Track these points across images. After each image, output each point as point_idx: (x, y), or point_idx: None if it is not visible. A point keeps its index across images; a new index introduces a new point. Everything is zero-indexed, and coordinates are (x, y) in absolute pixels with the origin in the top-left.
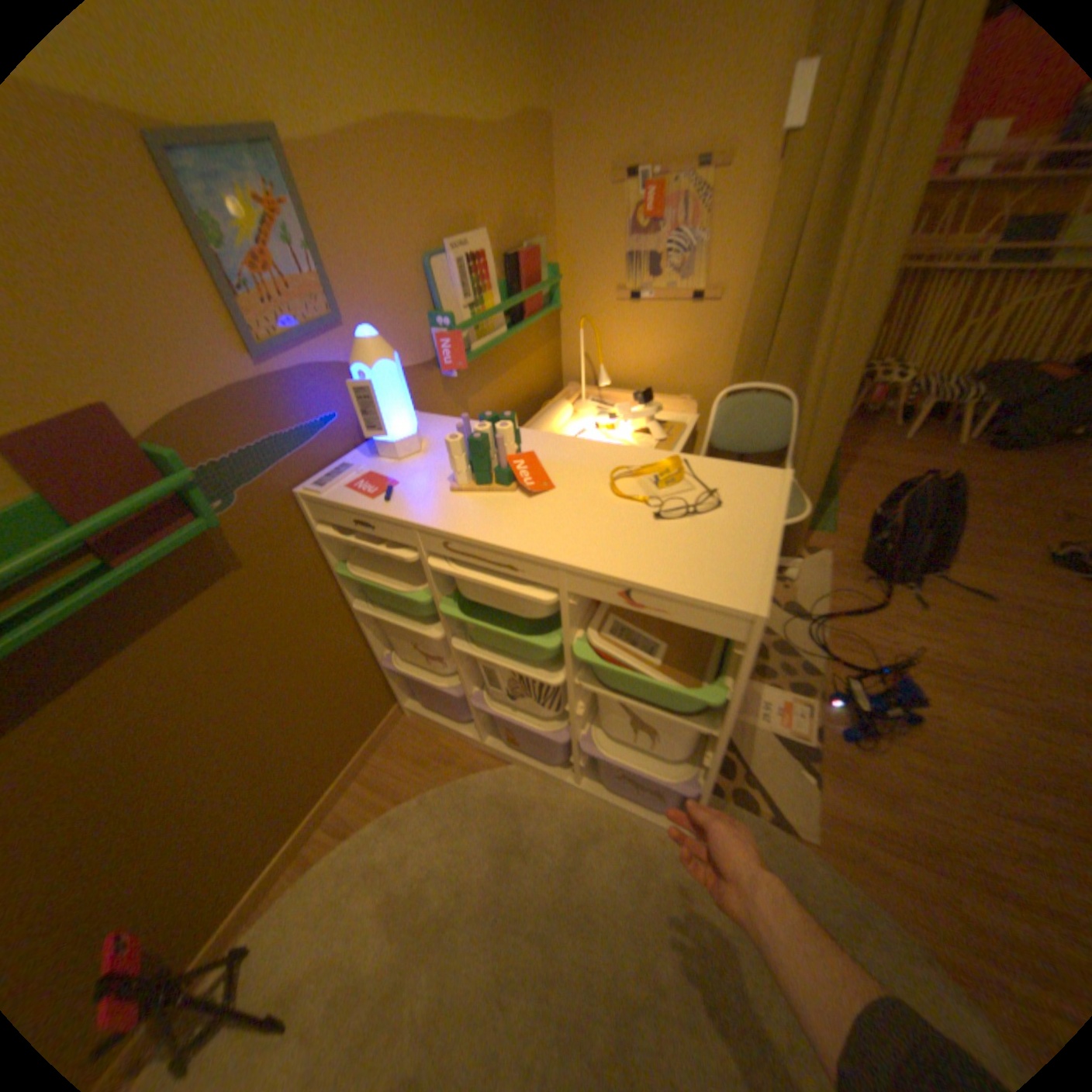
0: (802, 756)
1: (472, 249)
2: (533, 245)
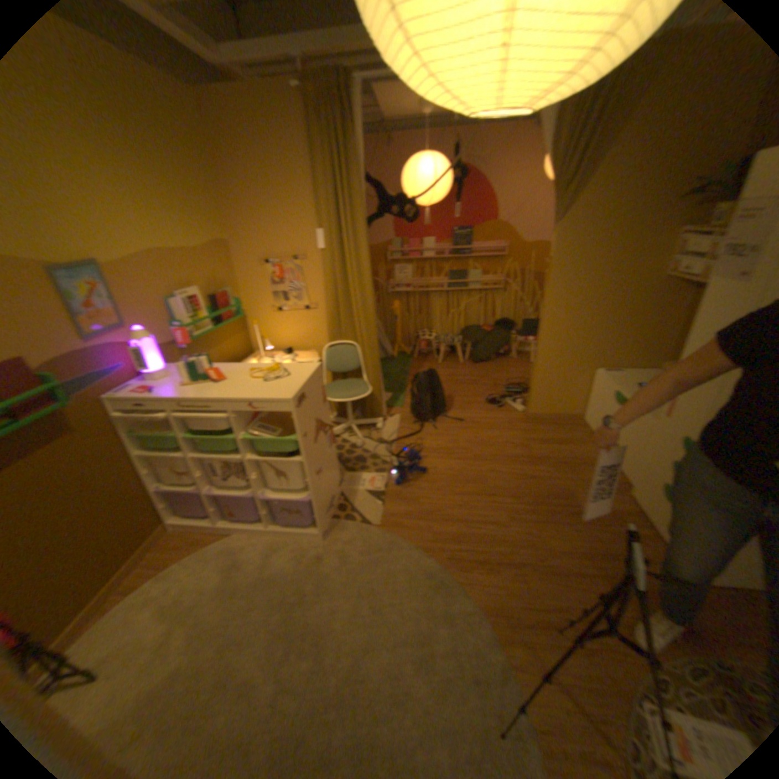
0: (377, 496)
1: (191, 295)
2: (225, 291)
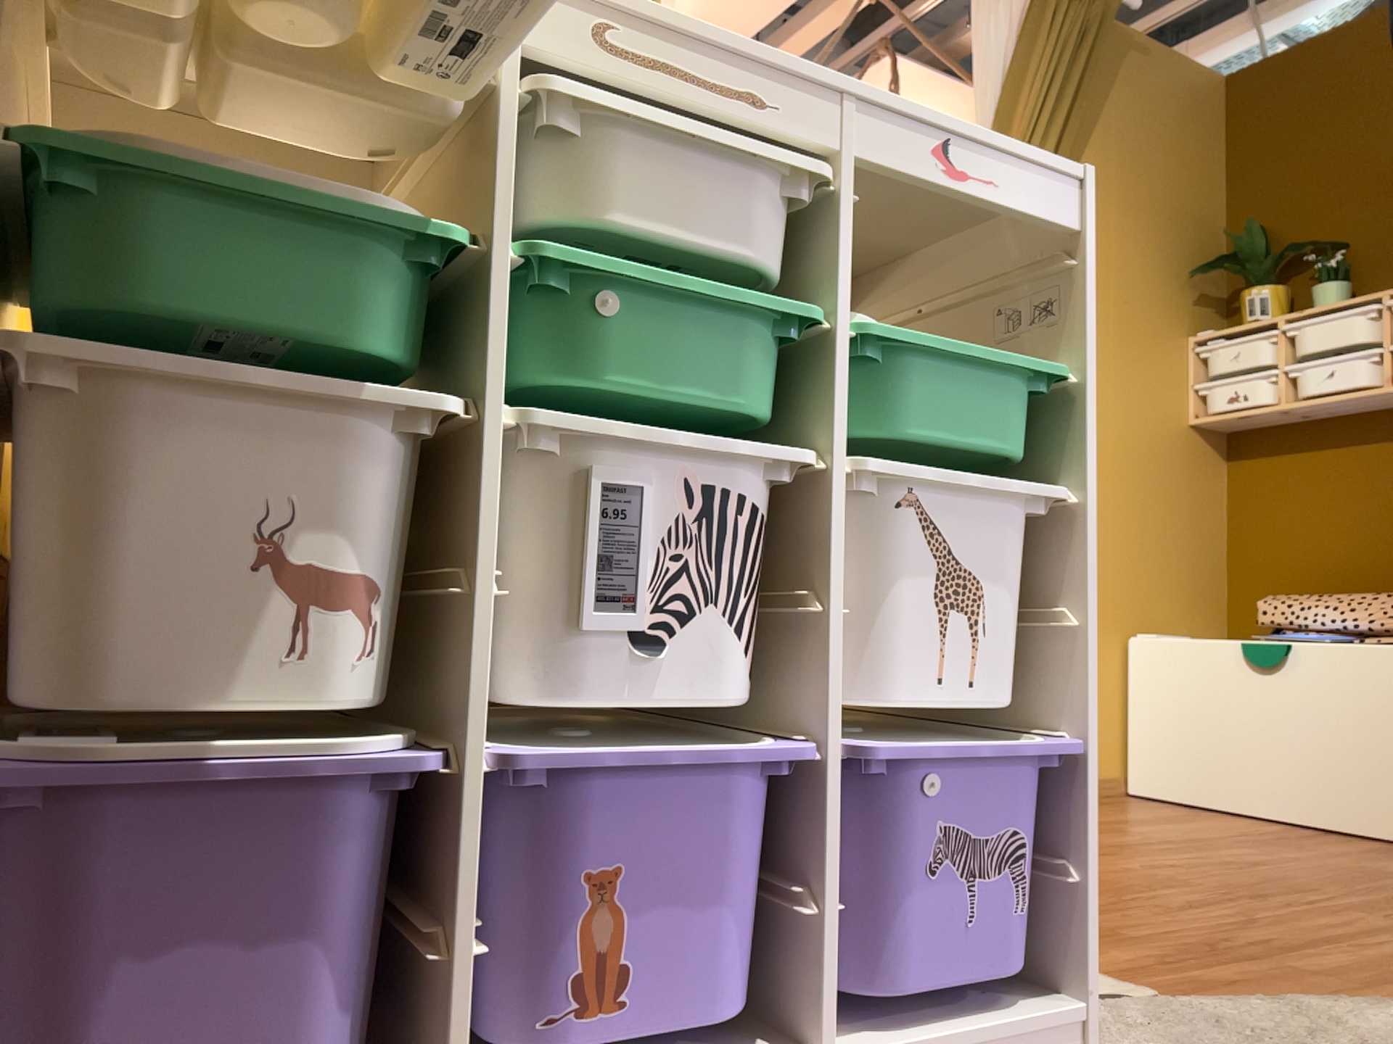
0: None
1: None
2: None
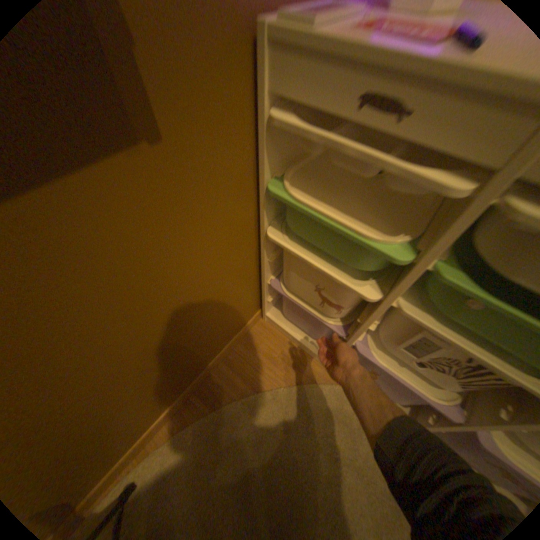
0: None
1: None
2: None
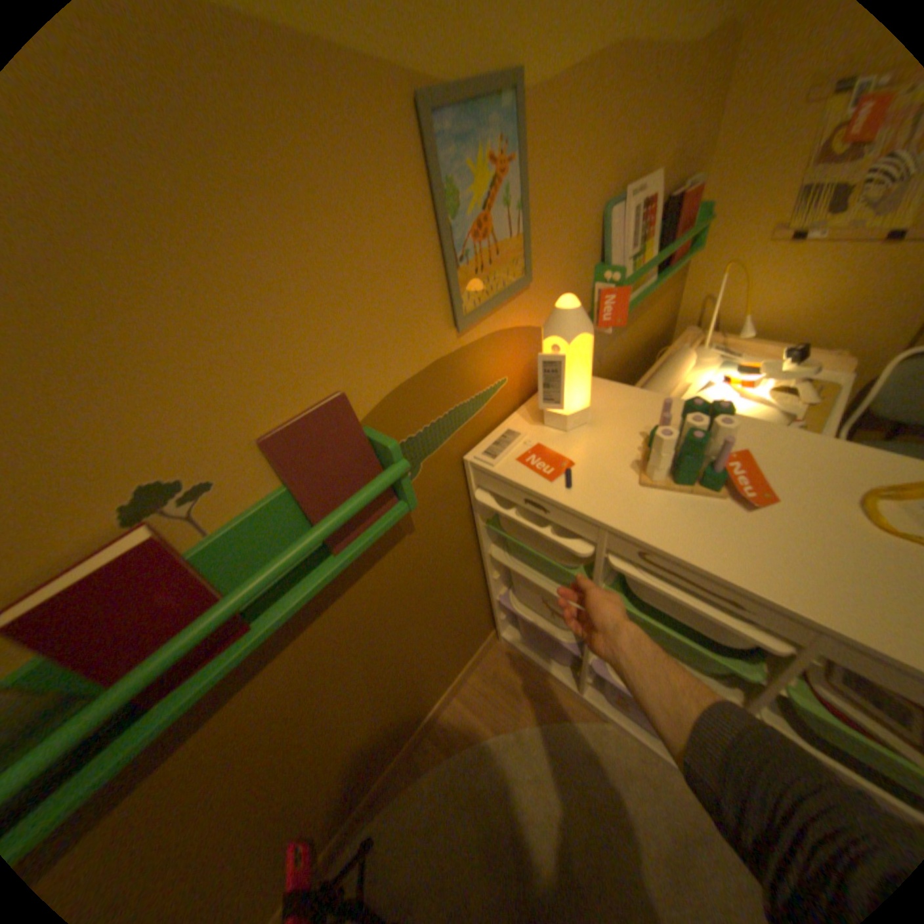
0: None
1: (649, 192)
2: (697, 181)
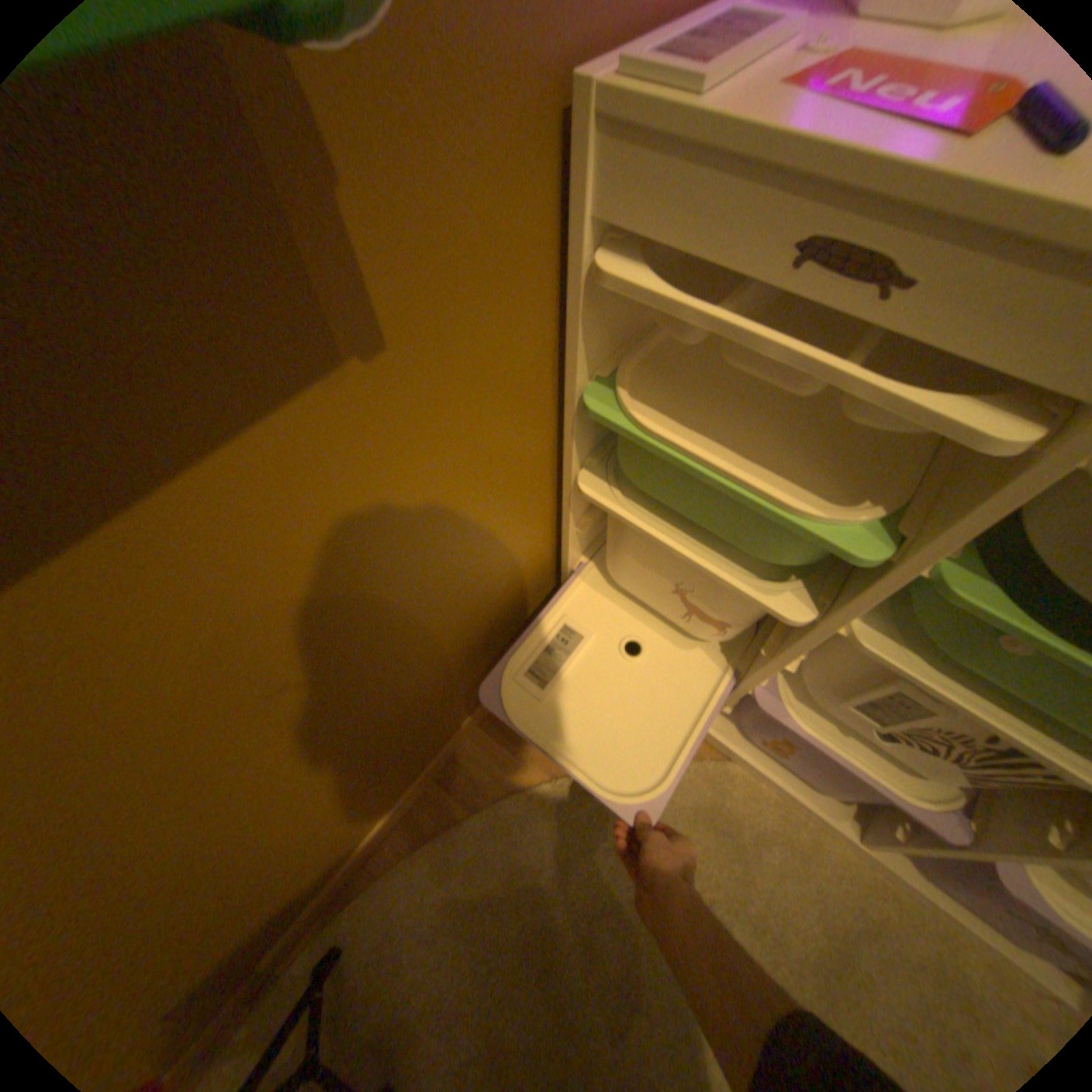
0: None
1: None
2: None
